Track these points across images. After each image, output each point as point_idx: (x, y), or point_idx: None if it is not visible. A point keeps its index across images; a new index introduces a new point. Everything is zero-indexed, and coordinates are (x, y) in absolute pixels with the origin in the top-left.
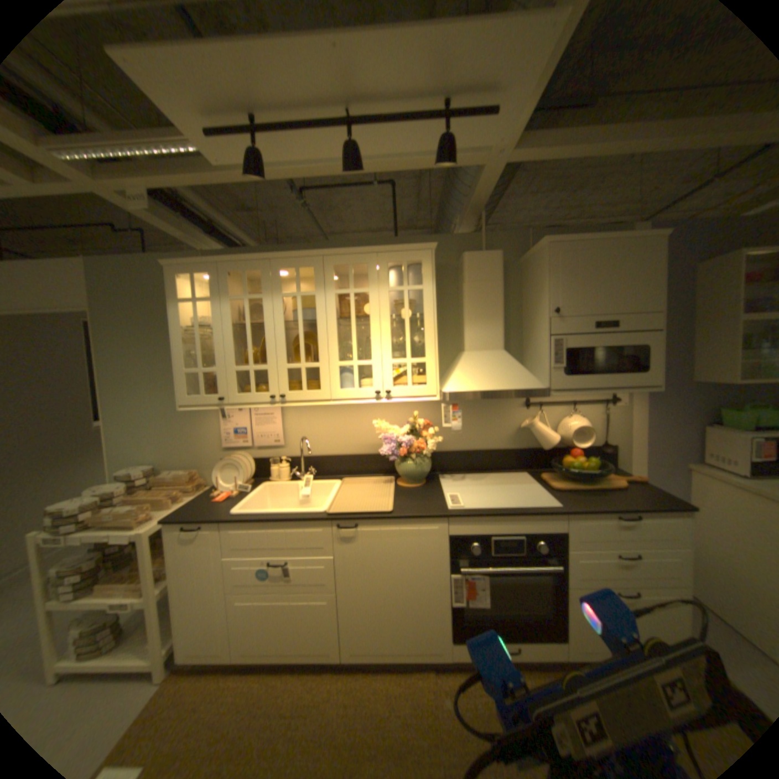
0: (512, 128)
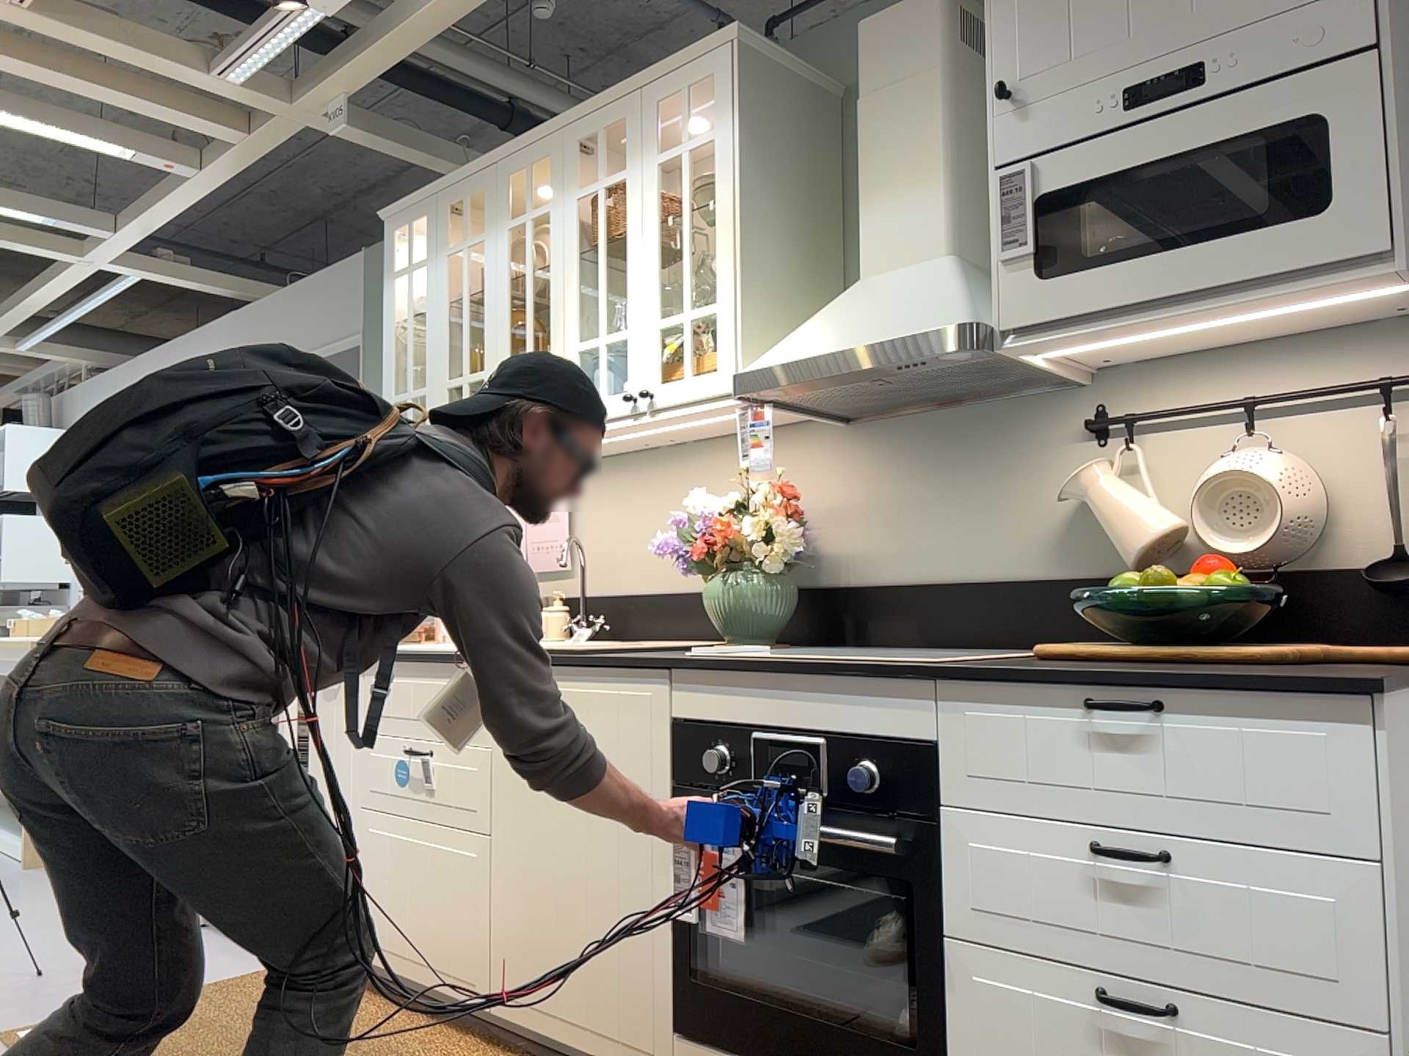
0: None
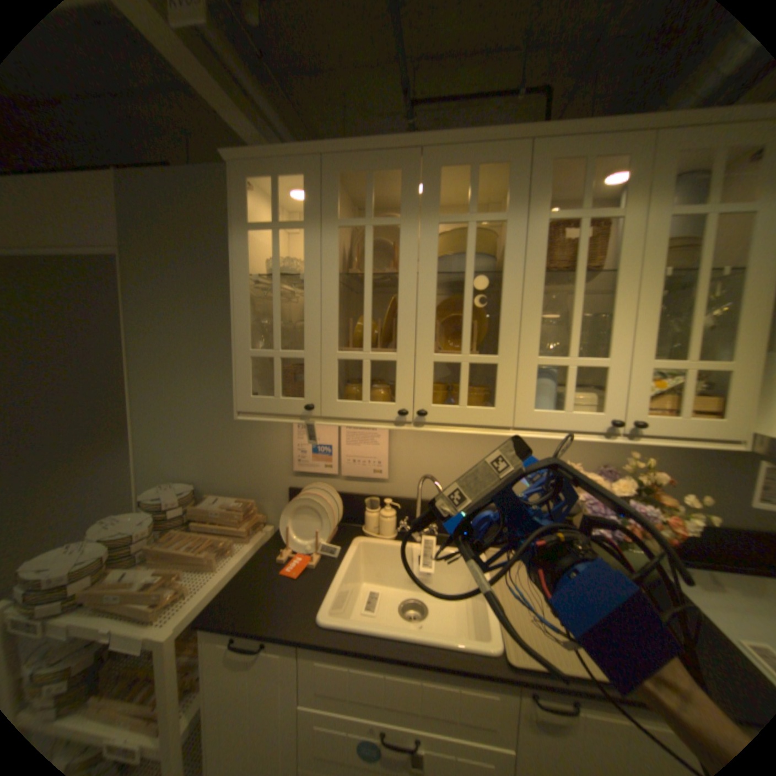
0: None
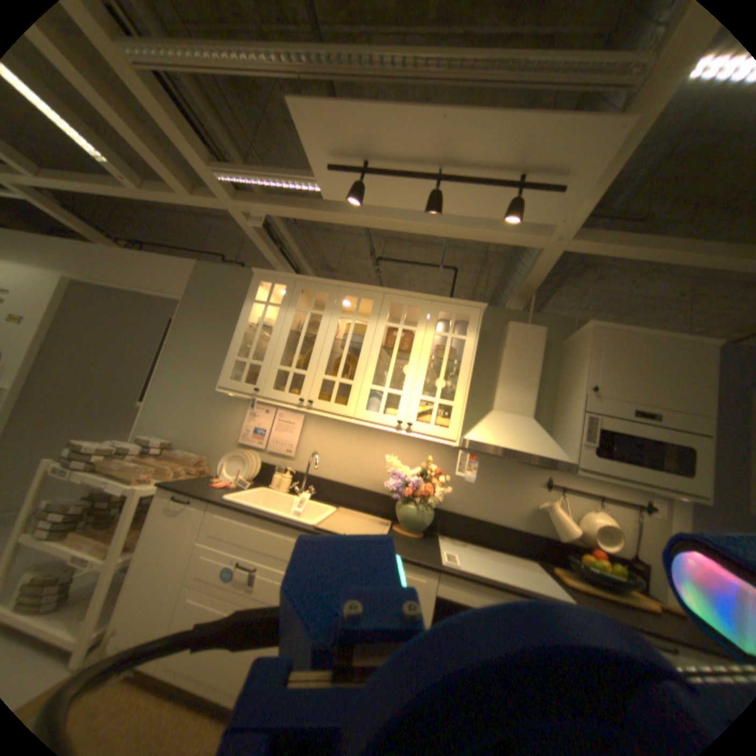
0: (574, 210)
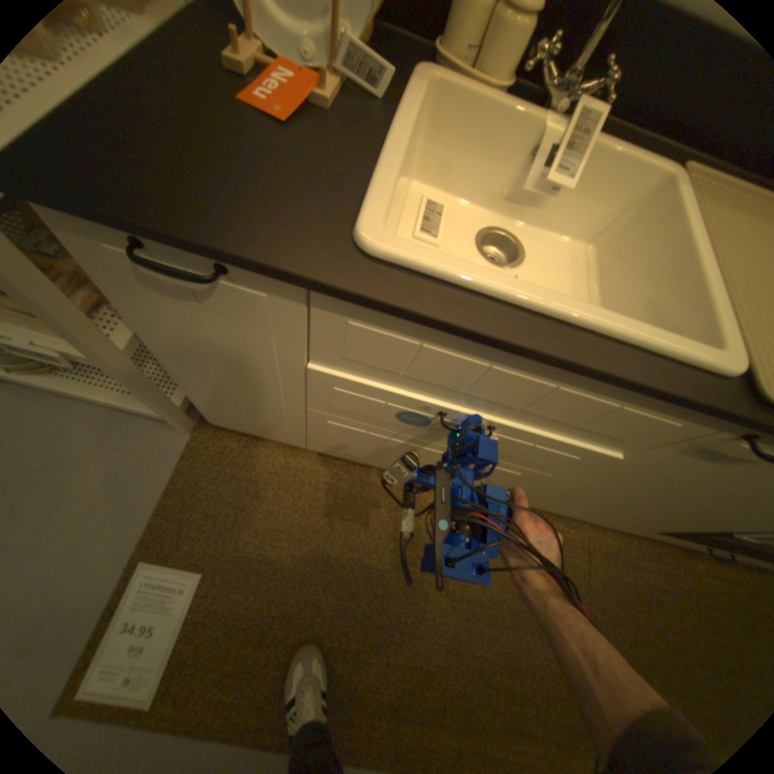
0: None
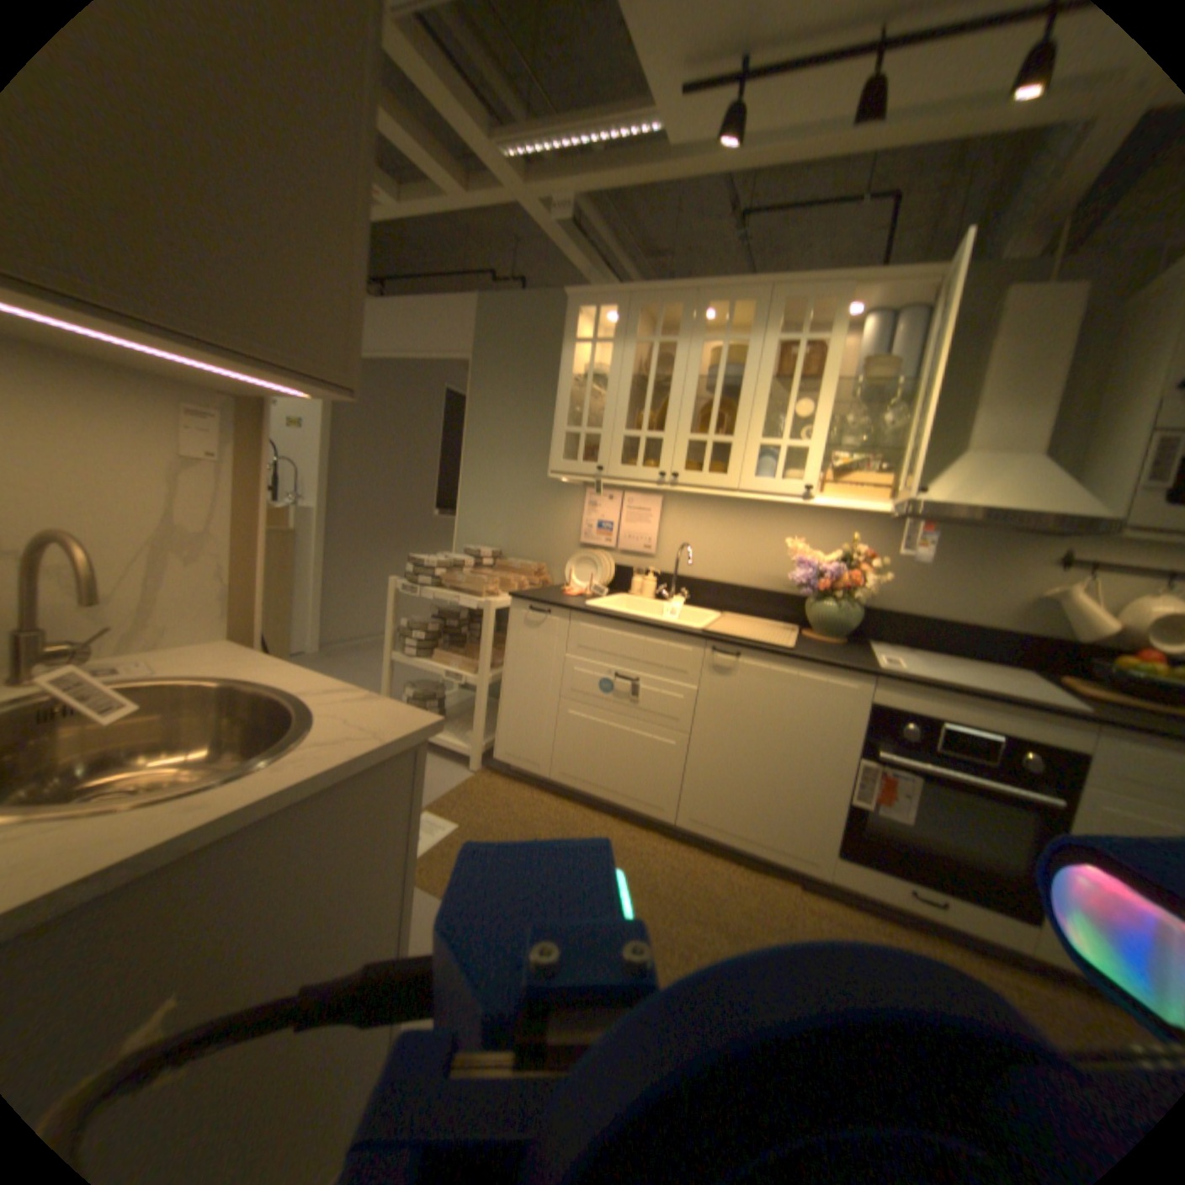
0: None
